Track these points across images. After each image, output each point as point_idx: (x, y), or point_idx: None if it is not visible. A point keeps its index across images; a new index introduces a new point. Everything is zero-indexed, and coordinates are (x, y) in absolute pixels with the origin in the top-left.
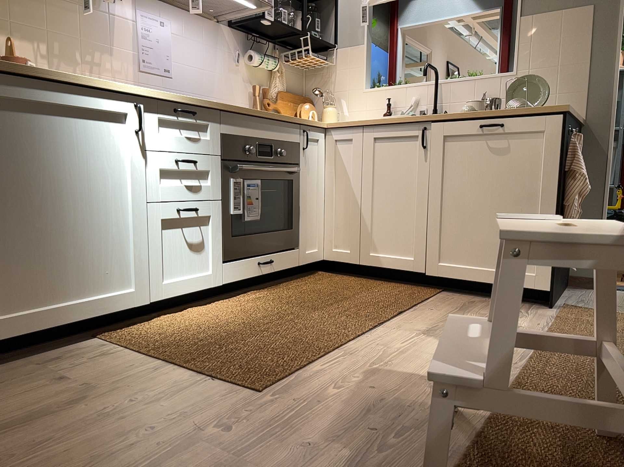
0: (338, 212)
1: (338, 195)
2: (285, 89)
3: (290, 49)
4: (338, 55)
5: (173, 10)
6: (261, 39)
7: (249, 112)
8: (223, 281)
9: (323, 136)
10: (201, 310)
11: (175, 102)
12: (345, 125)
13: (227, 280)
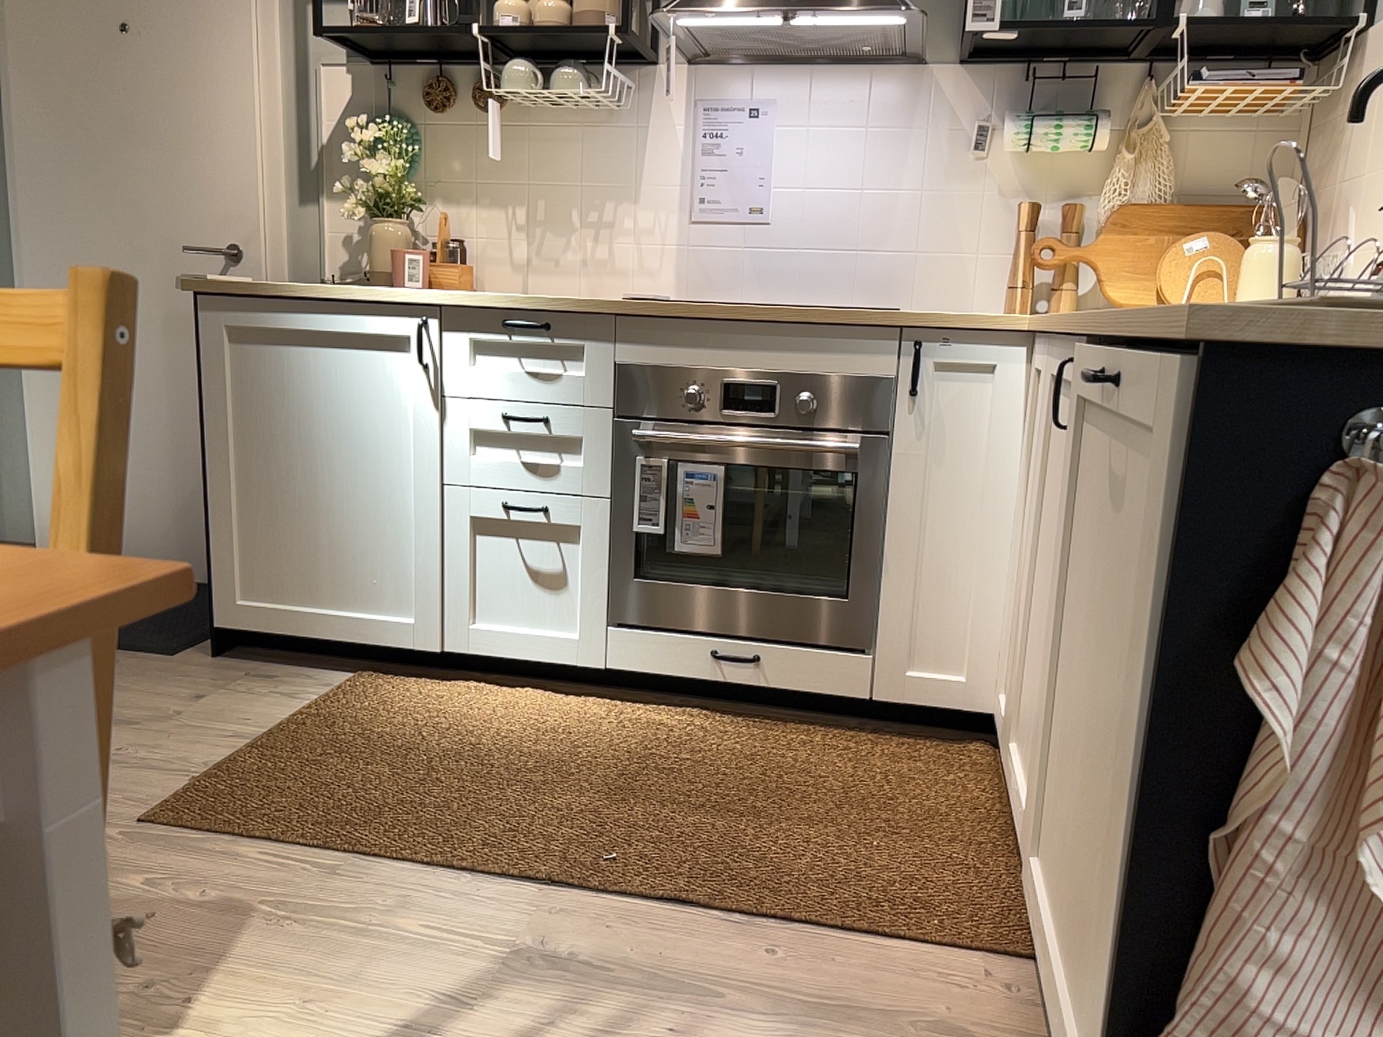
0: (1020, 594)
1: (1026, 544)
2: (1174, 193)
3: (1226, 61)
4: (1369, 47)
5: (803, 64)
6: (1083, 62)
7: (692, 312)
8: (607, 666)
9: (1023, 361)
10: (541, 703)
11: (499, 308)
12: (1040, 332)
13: (618, 668)
